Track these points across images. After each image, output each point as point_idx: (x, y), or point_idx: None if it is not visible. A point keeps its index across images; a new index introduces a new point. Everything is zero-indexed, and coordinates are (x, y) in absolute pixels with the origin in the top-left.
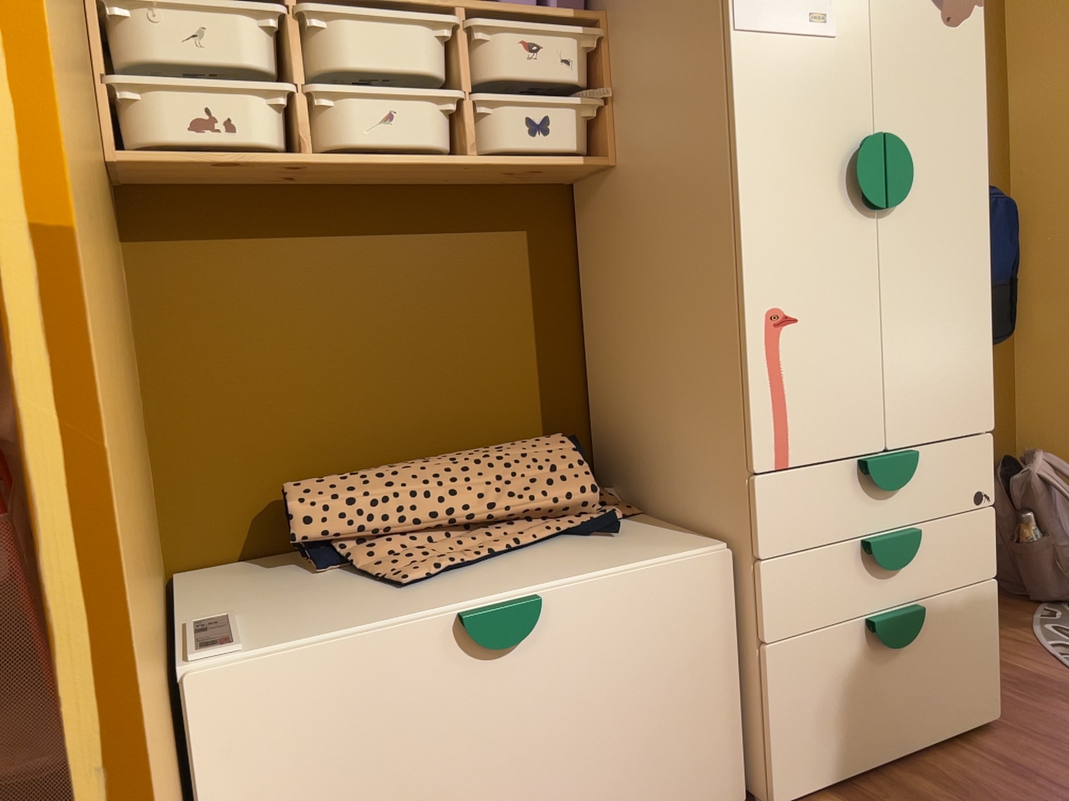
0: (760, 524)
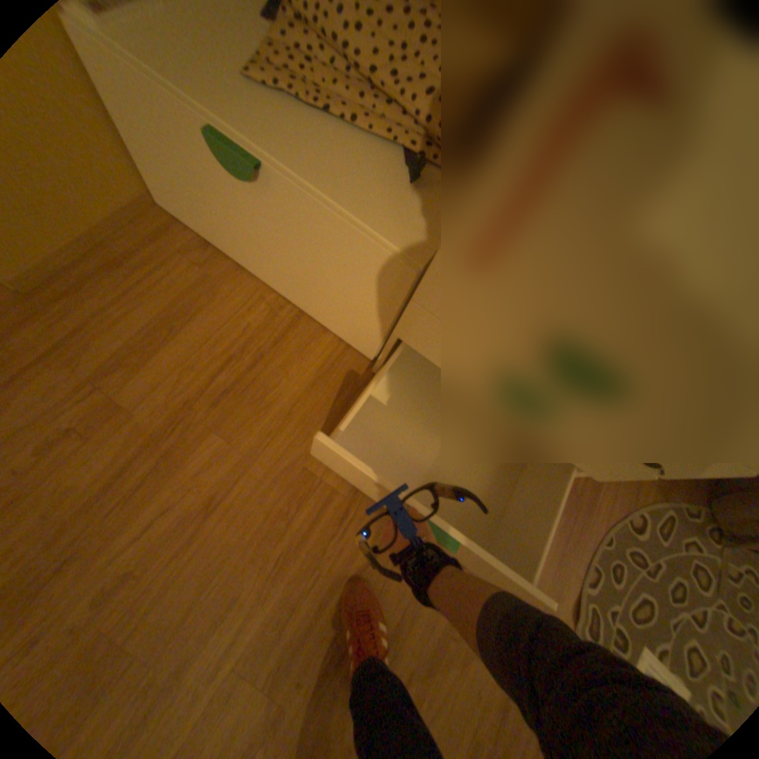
0: (424, 278)
